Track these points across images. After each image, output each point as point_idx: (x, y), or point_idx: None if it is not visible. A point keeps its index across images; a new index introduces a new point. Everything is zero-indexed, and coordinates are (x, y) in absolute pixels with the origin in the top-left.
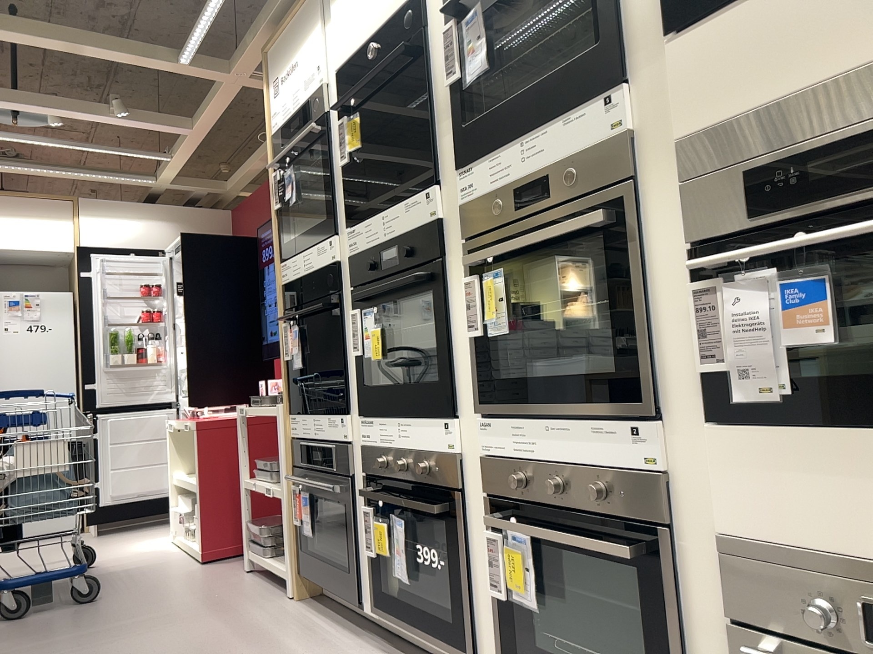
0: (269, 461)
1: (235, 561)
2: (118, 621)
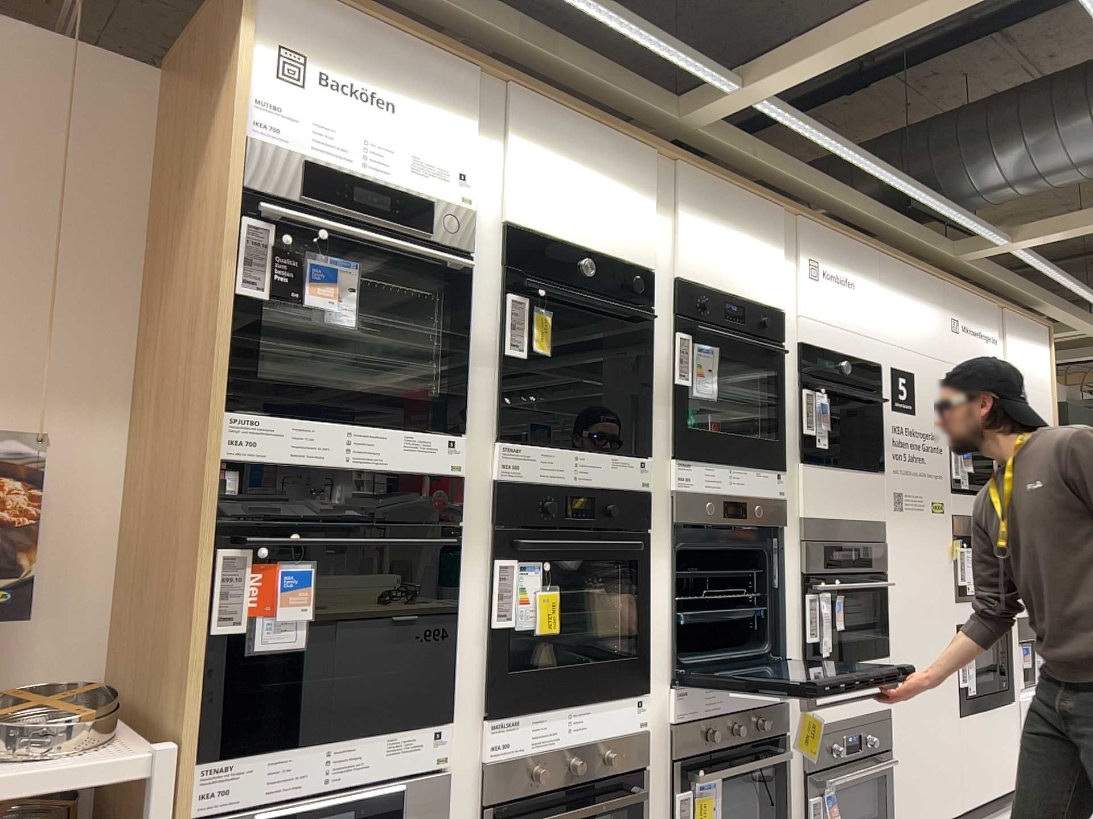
0: None
1: None
2: None
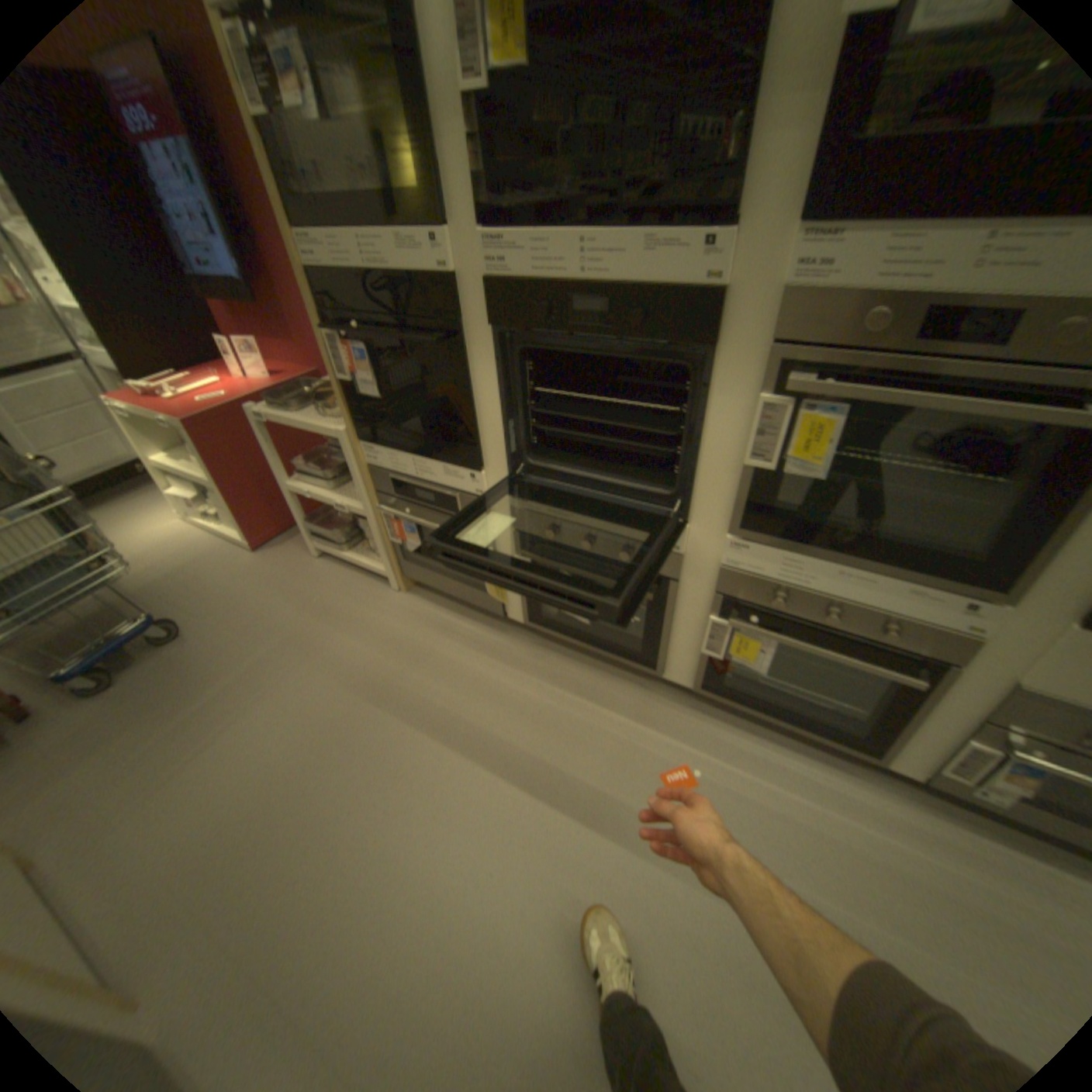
0: (313, 466)
1: (288, 544)
2: (239, 664)
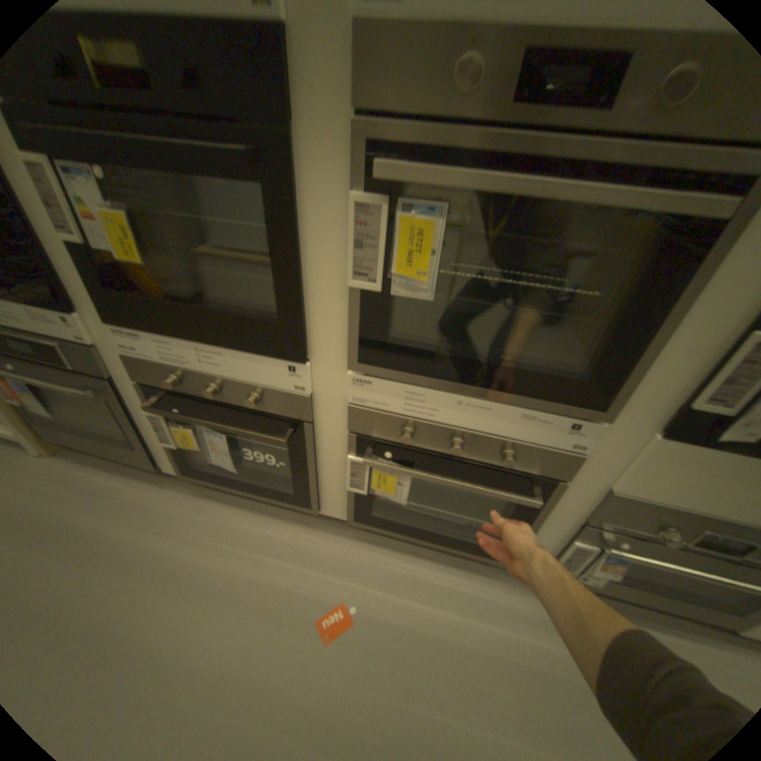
0: None
1: None
2: None
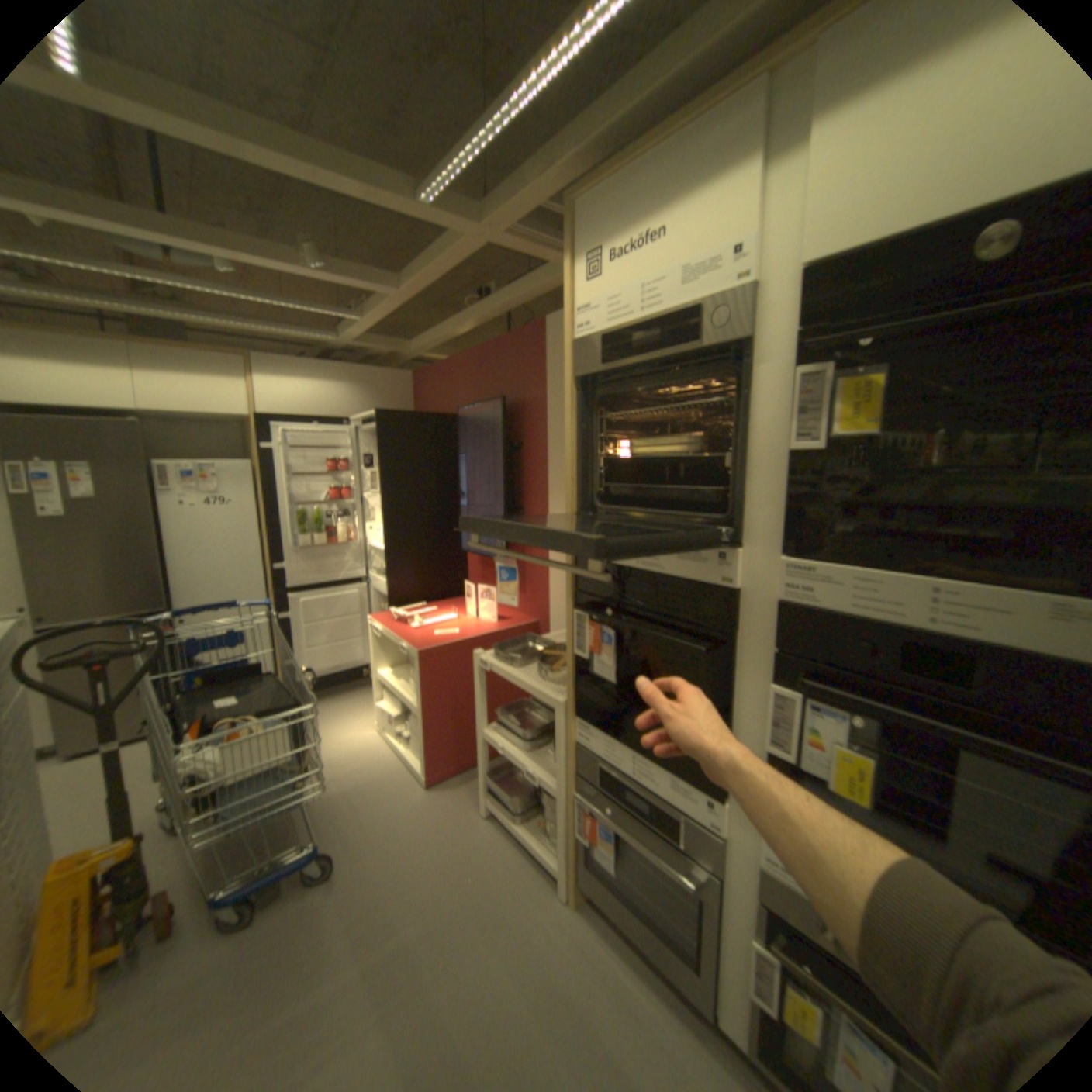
0: (515, 721)
1: (460, 790)
2: (371, 950)
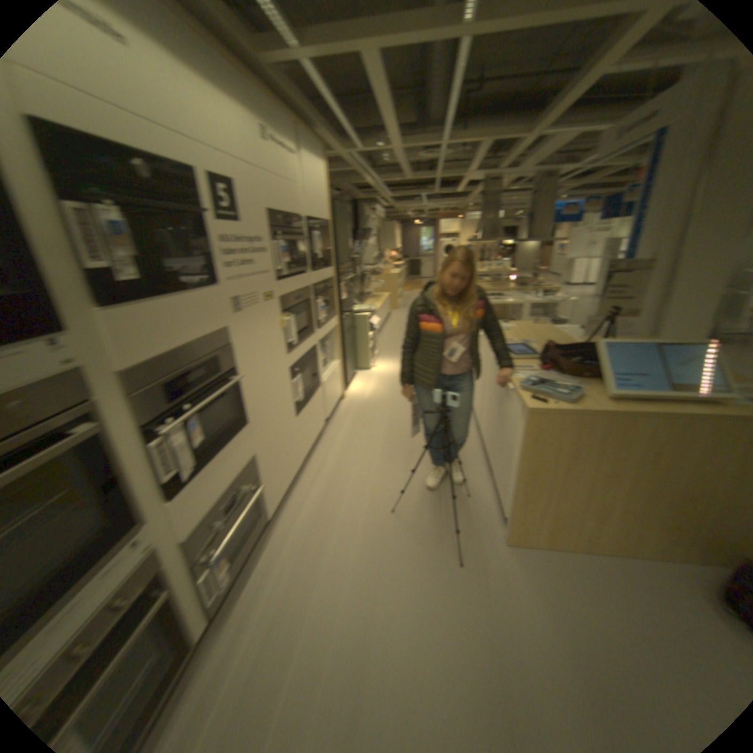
0: None
1: None
2: None
